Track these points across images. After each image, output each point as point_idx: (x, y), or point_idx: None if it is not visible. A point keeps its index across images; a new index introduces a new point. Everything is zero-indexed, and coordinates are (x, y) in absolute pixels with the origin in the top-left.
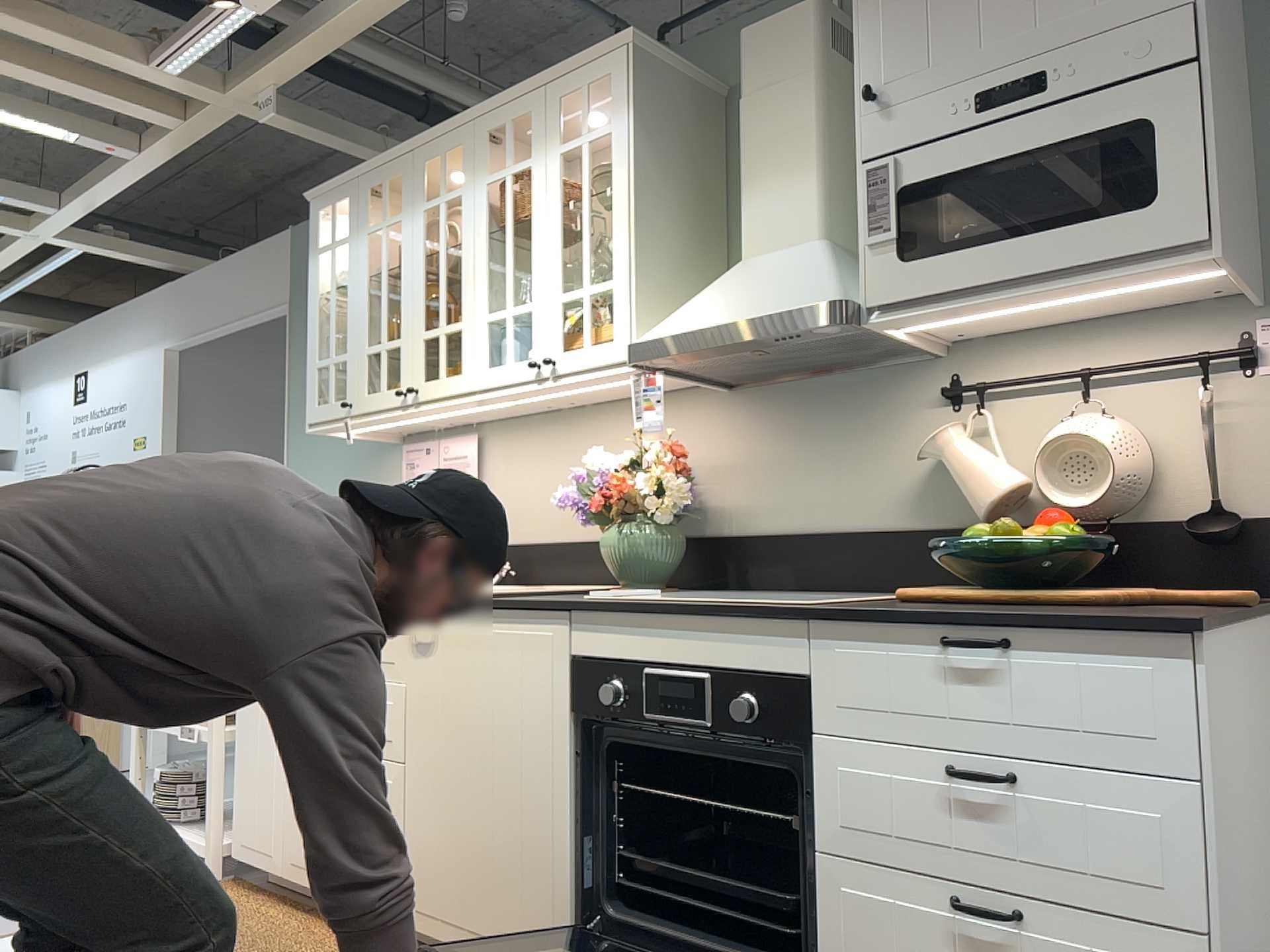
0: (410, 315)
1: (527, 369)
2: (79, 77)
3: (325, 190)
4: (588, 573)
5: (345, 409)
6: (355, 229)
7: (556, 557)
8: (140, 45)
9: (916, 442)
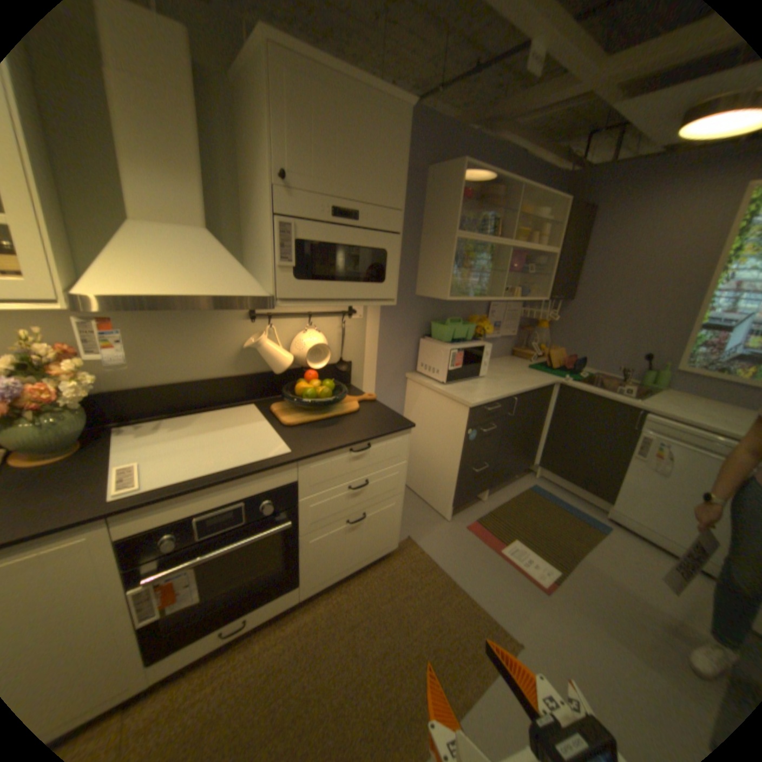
0: None
1: None
2: None
3: None
4: None
5: None
6: None
7: None
8: None
9: (234, 336)
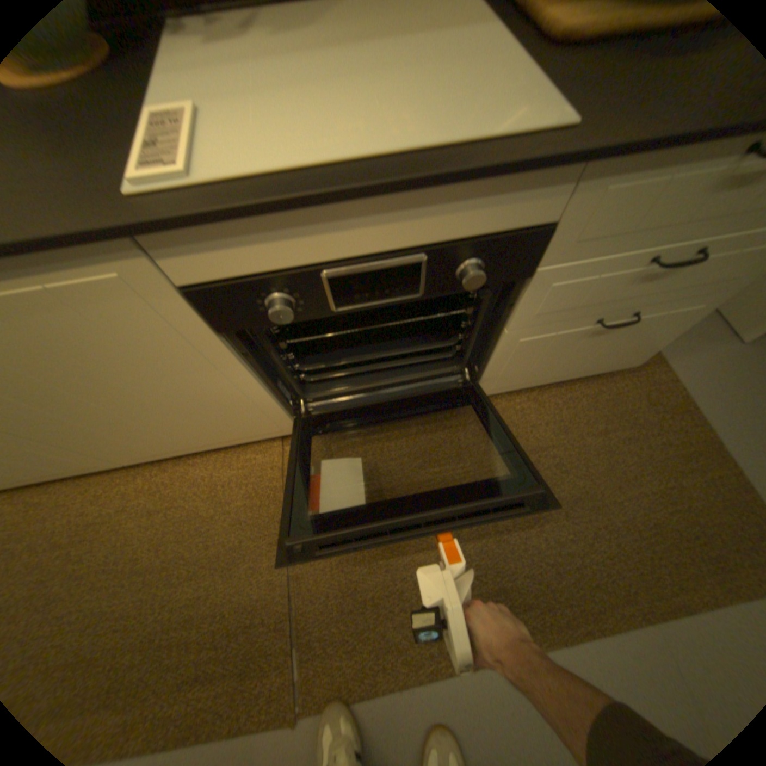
0: None
1: None
2: None
3: None
4: None
5: None
6: None
7: None
8: None
9: None
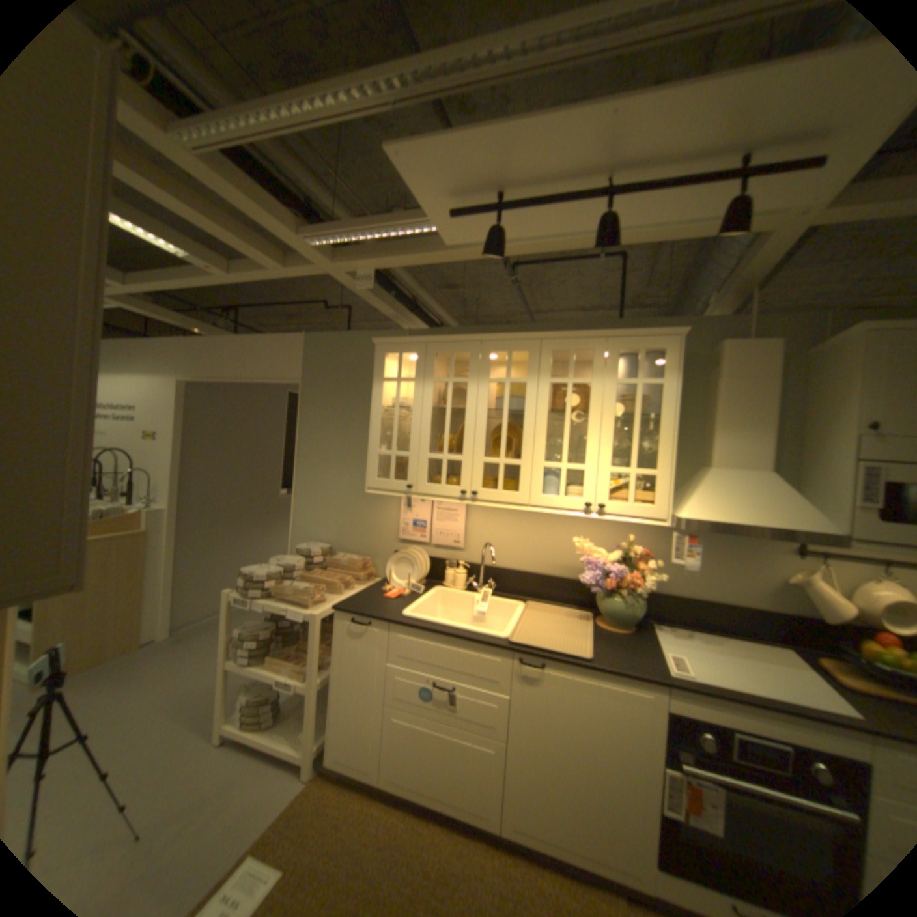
0: (472, 444)
1: (578, 505)
2: (222, 221)
3: (392, 341)
4: (548, 593)
5: (406, 487)
6: (420, 375)
7: (523, 580)
8: (290, 215)
9: (777, 570)
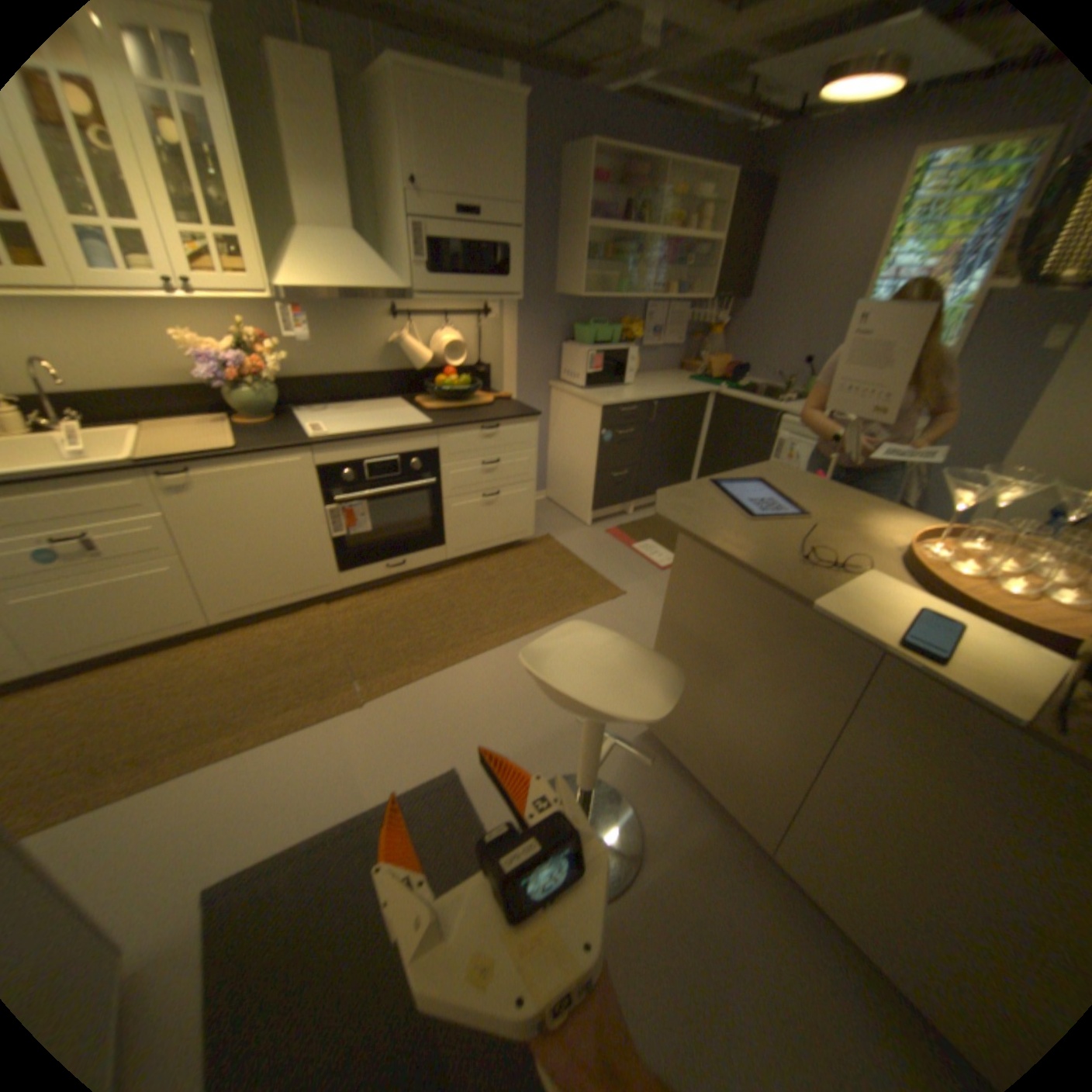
0: None
1: (156, 281)
2: None
3: None
4: (167, 407)
5: None
6: None
7: (125, 399)
8: None
9: (381, 332)
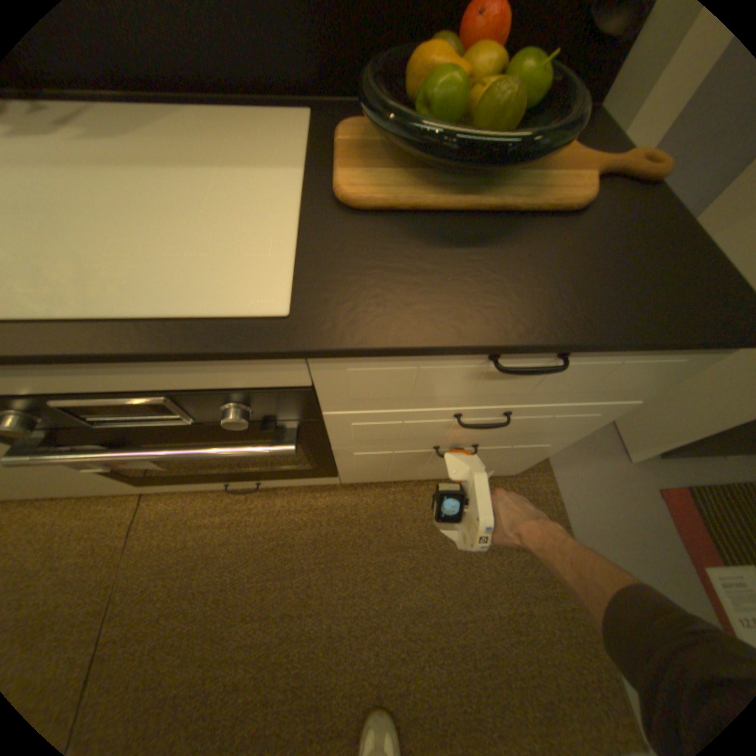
0: None
1: None
2: None
3: None
4: None
5: None
6: None
7: None
8: None
9: None
